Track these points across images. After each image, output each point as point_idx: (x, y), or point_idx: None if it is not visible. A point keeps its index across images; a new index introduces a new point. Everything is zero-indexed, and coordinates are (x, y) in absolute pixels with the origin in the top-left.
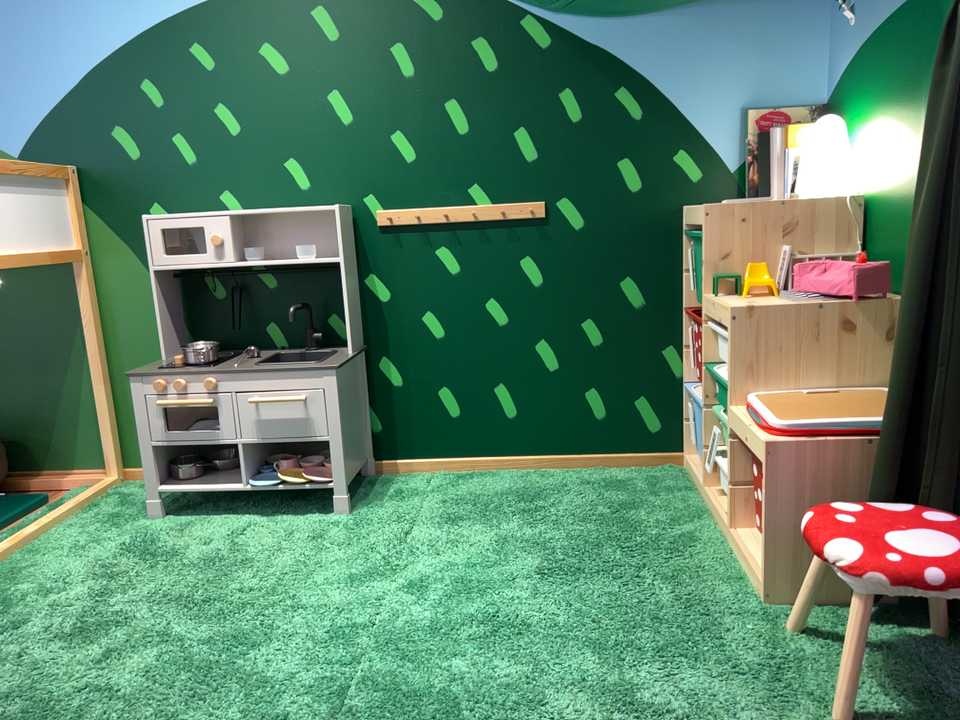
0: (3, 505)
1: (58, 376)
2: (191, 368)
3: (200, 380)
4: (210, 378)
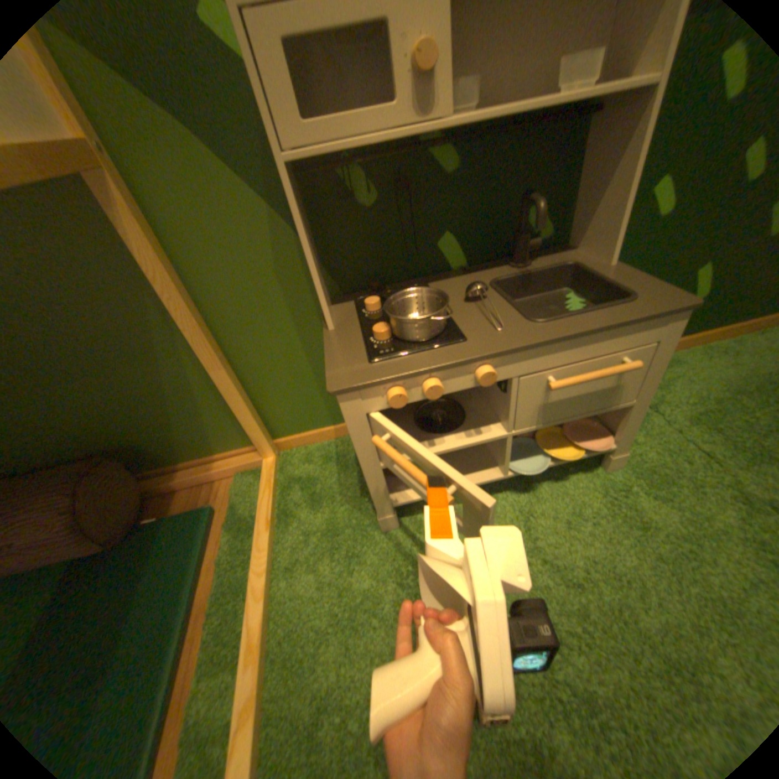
0: (168, 545)
1: (147, 369)
2: (425, 348)
3: (471, 374)
4: (487, 367)
